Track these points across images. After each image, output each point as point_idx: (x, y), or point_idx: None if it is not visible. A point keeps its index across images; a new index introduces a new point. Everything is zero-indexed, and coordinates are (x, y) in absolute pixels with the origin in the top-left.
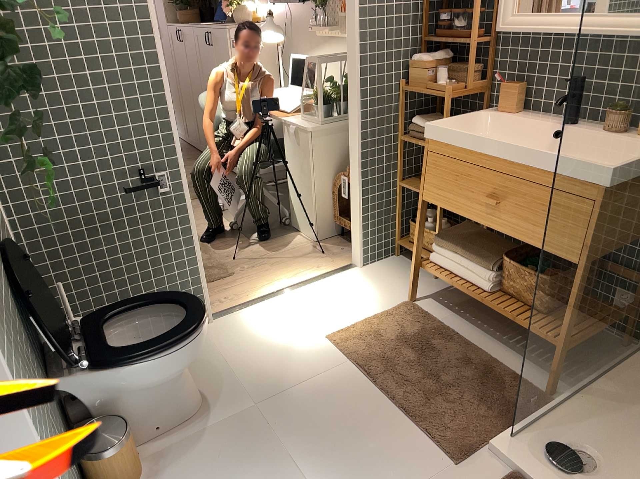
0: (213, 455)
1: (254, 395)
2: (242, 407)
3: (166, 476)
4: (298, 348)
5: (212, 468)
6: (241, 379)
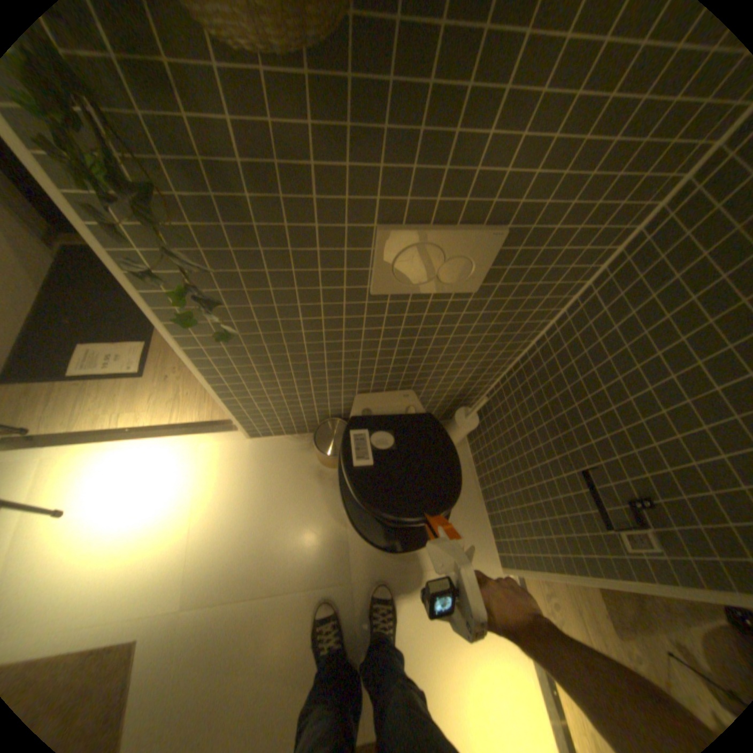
0: (314, 527)
1: (363, 589)
2: (354, 570)
3: (315, 486)
4: (417, 678)
5: (302, 524)
6: (392, 582)
